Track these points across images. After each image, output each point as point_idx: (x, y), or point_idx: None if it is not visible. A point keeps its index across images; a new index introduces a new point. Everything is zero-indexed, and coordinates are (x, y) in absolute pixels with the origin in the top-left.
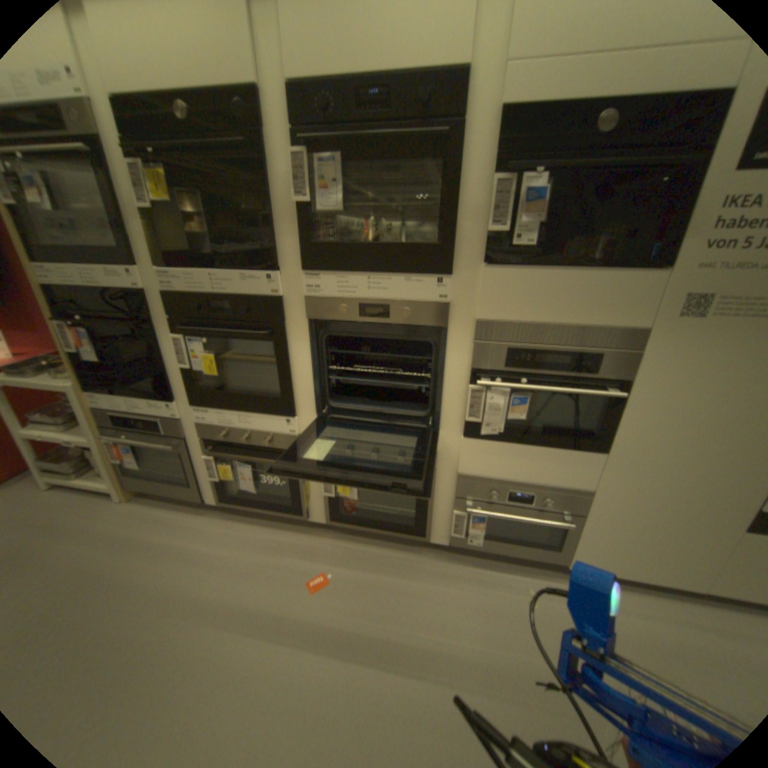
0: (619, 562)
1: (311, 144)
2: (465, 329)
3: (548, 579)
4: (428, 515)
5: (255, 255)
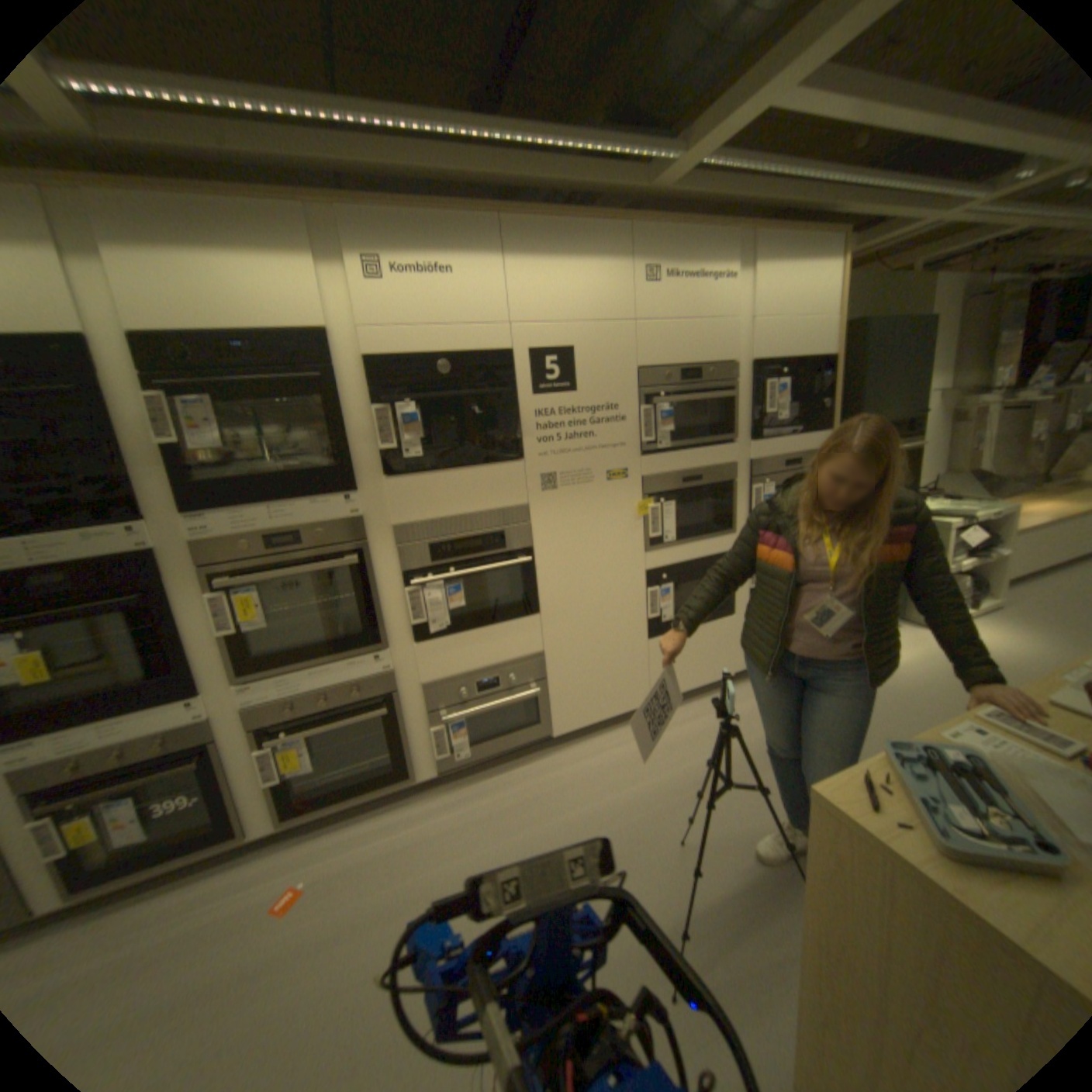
0: (584, 709)
1: (170, 388)
2: (384, 537)
3: (539, 758)
4: (403, 748)
5: (102, 507)
